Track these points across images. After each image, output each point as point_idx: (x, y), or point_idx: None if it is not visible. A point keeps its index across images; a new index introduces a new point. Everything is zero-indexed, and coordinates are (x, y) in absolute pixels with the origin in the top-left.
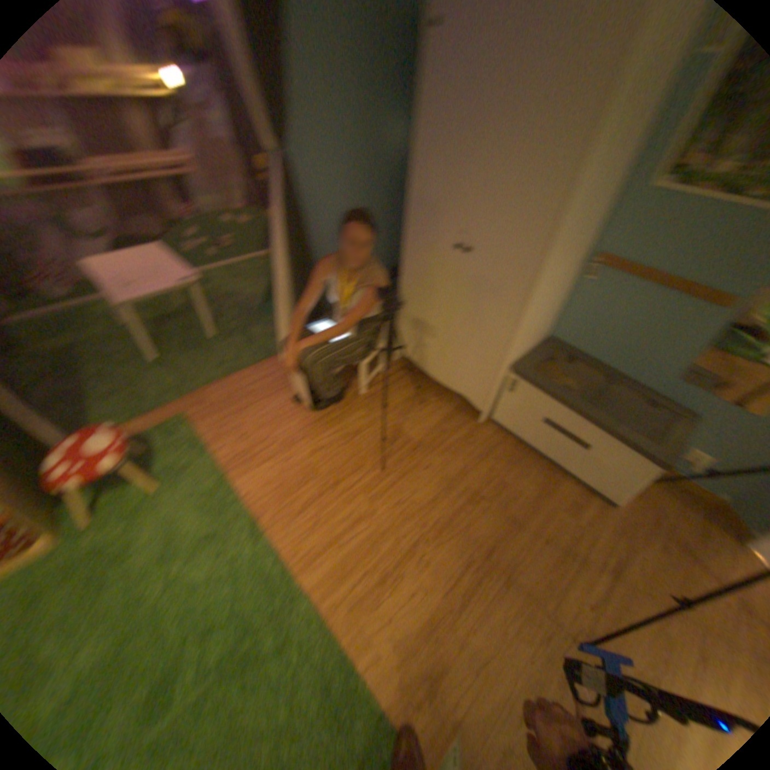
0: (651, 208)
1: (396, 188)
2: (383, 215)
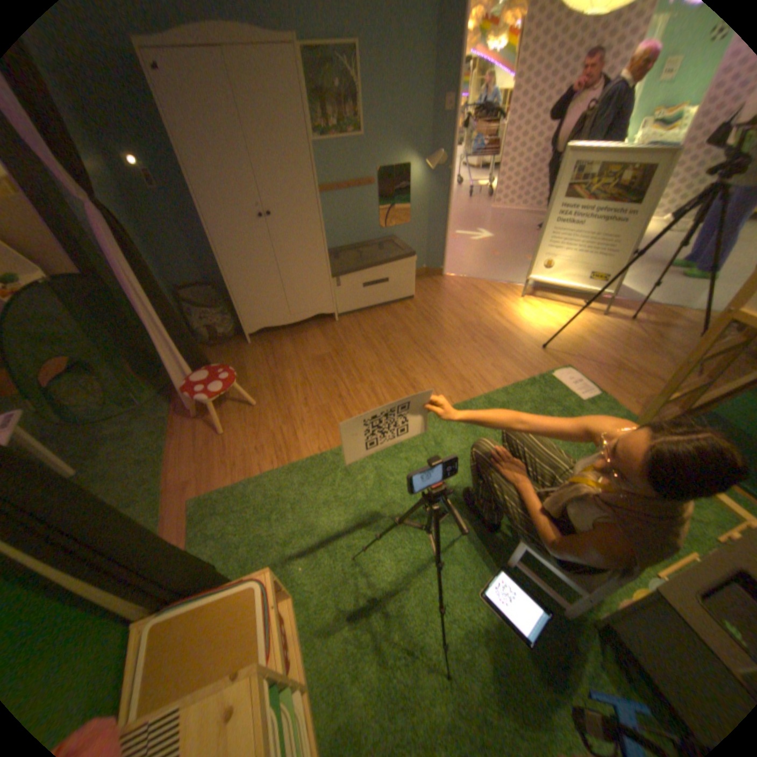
0: (316, 153)
1: (128, 216)
2: (138, 244)
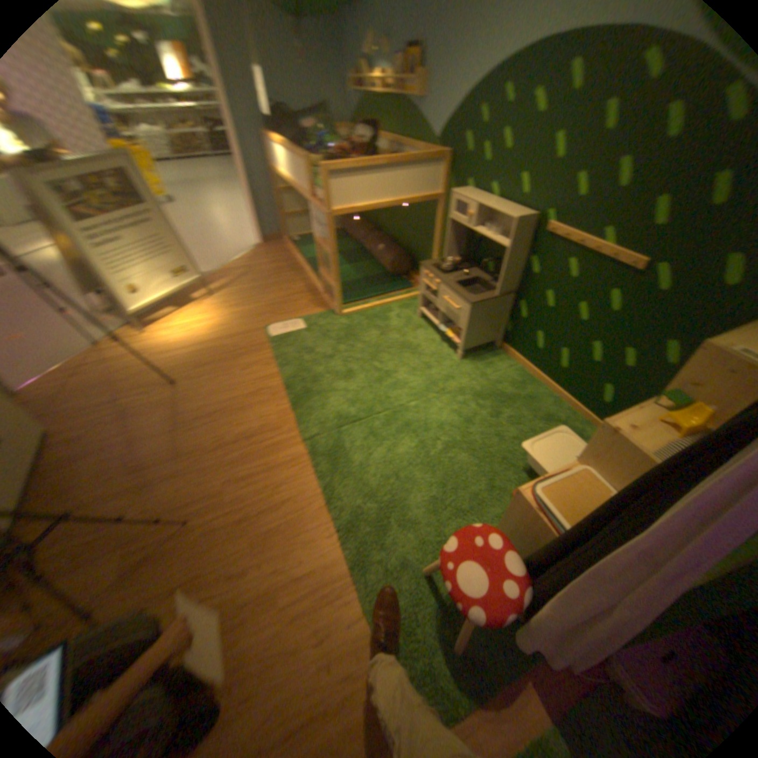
0: None
1: None
2: None
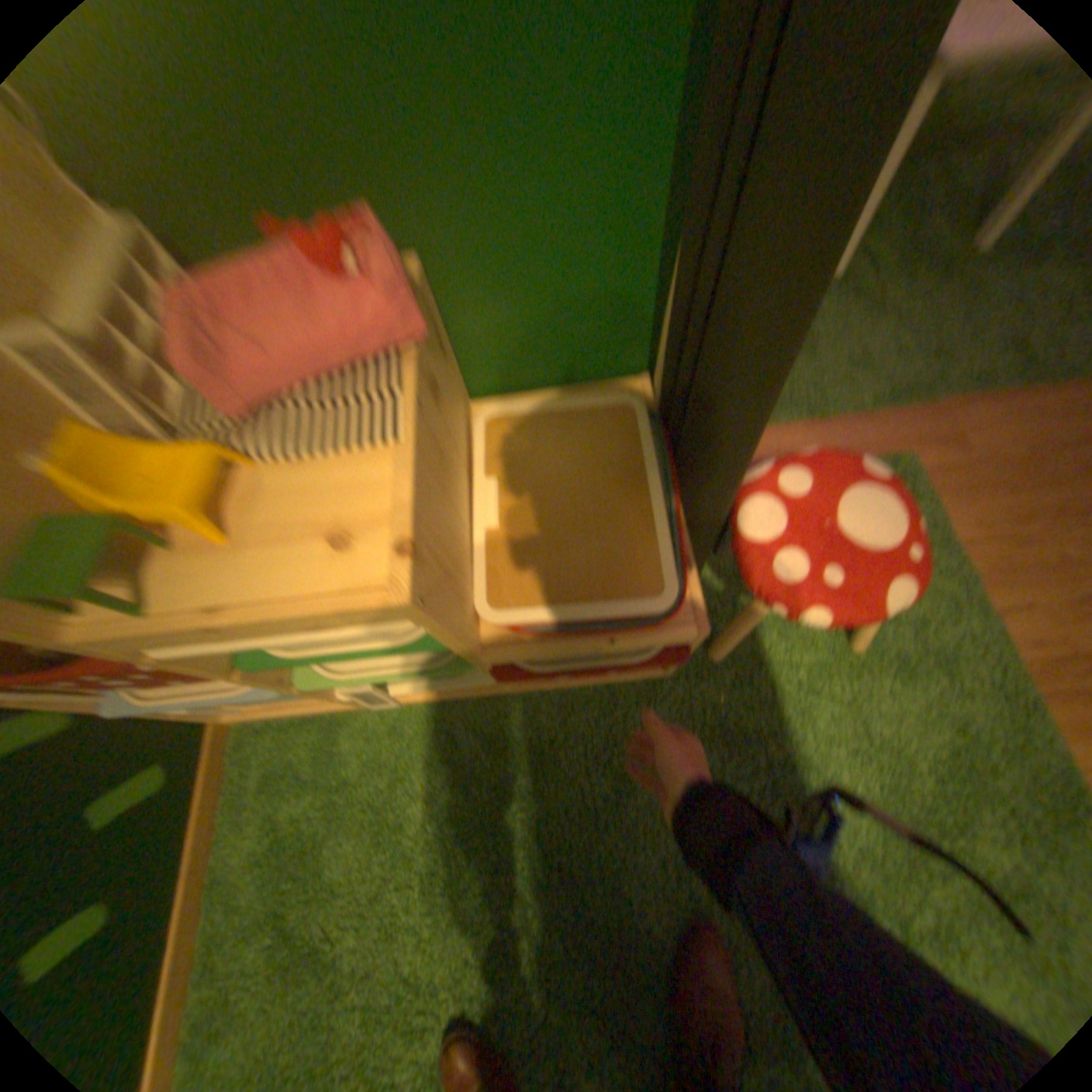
0: None
1: None
2: None
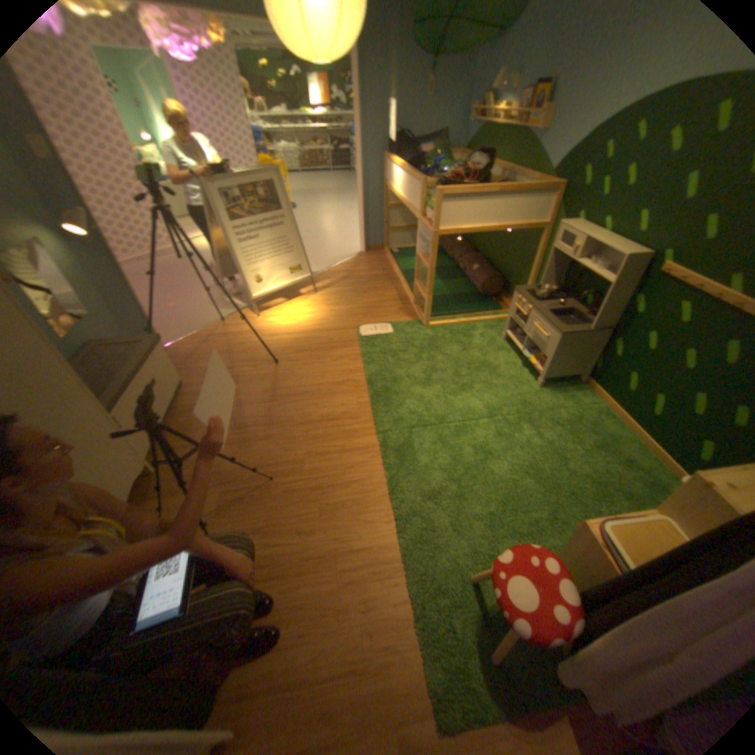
0: None
1: None
2: None
